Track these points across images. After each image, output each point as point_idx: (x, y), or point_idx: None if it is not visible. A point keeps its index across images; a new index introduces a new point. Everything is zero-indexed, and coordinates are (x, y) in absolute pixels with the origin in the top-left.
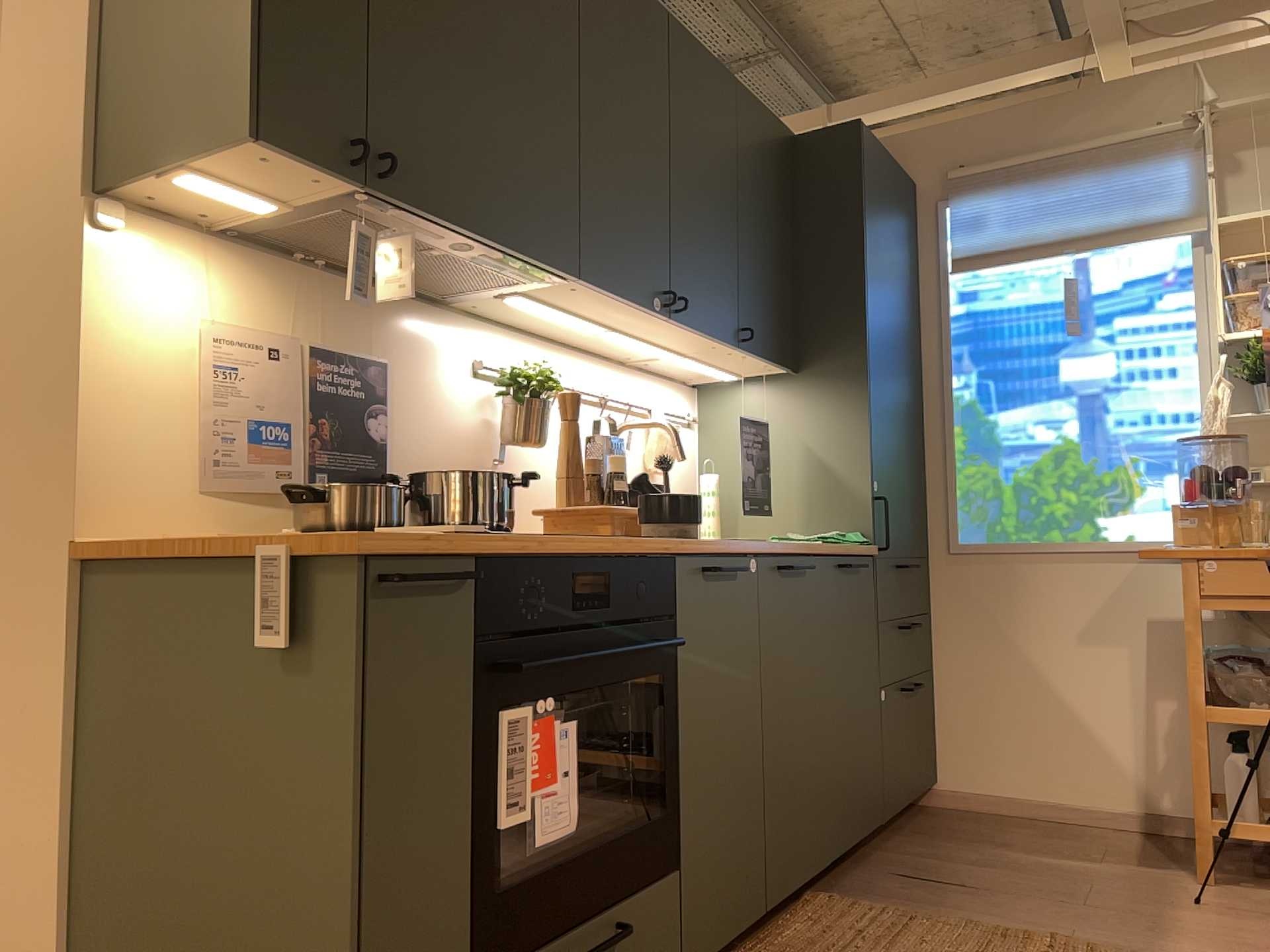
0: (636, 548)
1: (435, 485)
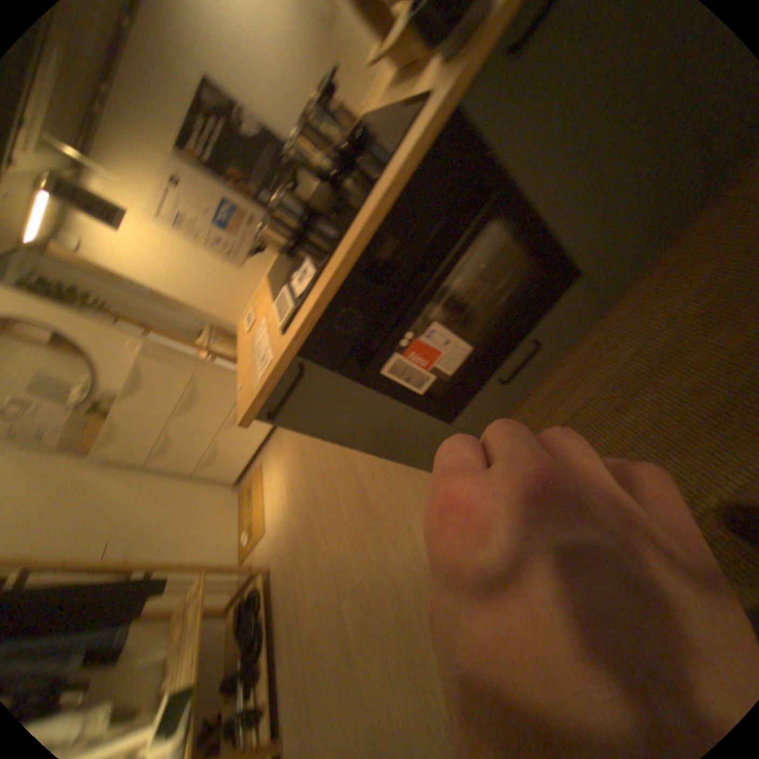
0: (407, 162)
1: (297, 149)
